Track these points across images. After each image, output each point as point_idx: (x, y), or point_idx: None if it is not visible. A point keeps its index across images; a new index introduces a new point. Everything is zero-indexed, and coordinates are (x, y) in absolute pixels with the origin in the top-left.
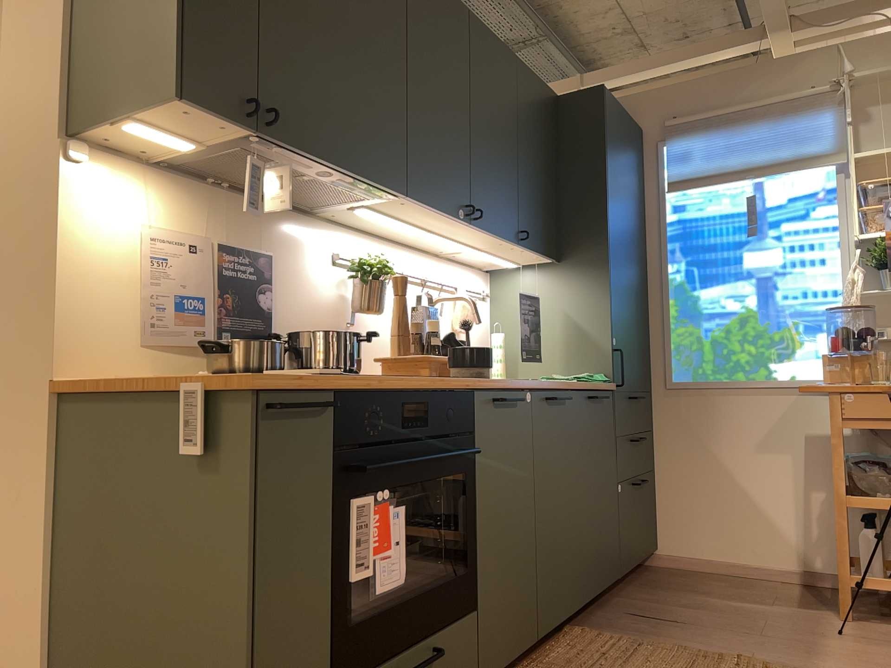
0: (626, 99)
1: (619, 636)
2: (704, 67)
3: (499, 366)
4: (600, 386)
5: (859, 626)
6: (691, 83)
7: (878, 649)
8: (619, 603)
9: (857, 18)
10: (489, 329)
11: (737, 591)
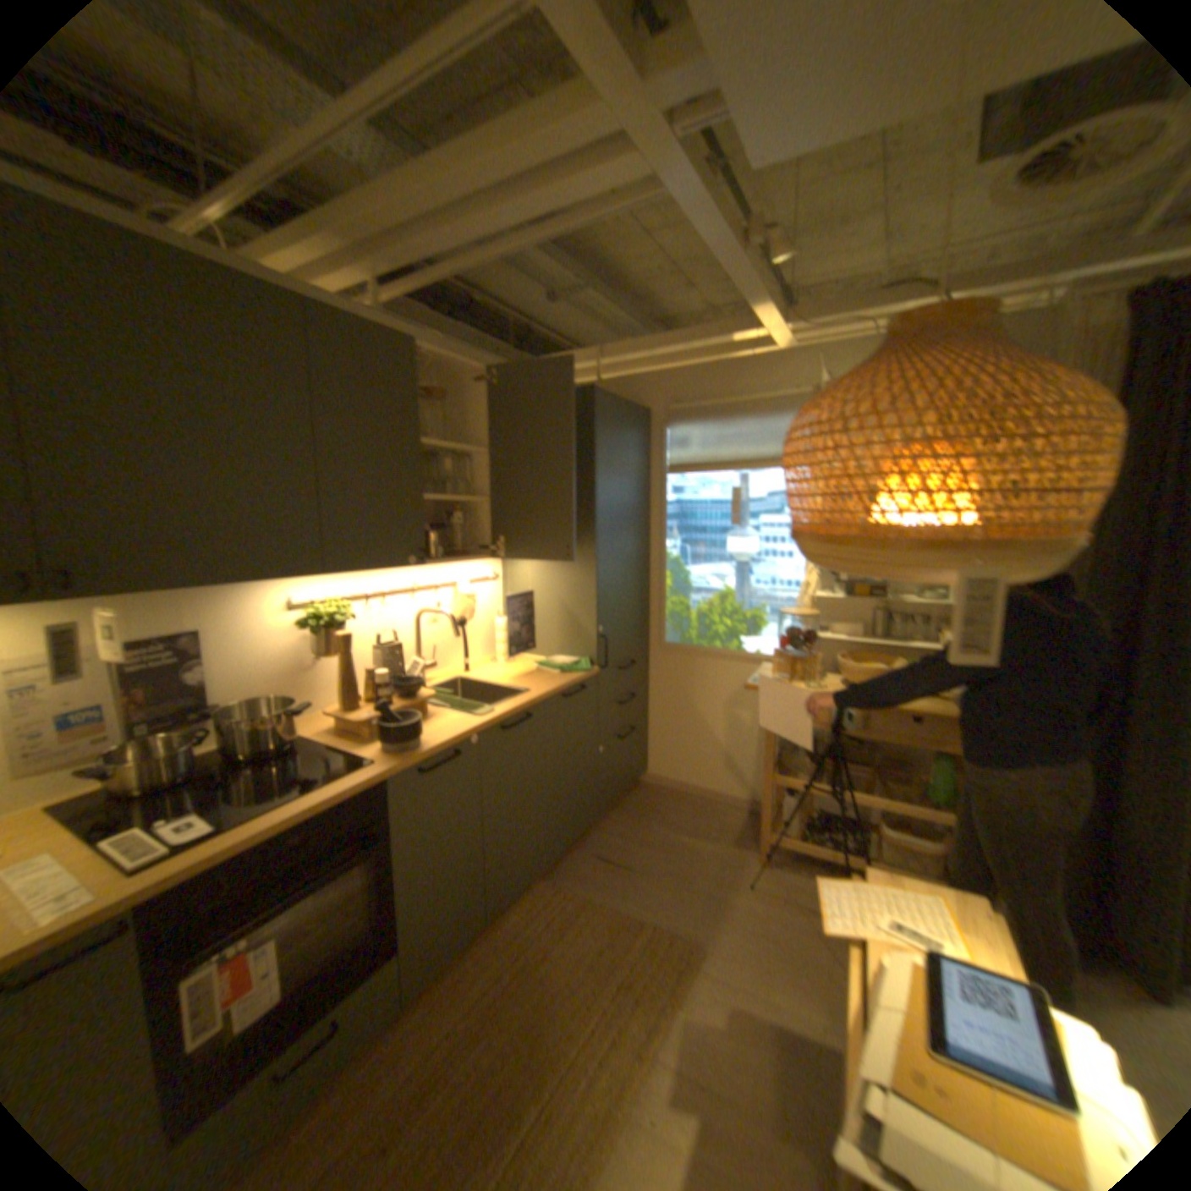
0: (638, 377)
1: (571, 896)
2: (711, 347)
3: (500, 649)
4: (577, 678)
5: (769, 879)
6: (695, 368)
7: (772, 914)
8: (592, 843)
9: (845, 320)
10: (496, 610)
11: (693, 824)
